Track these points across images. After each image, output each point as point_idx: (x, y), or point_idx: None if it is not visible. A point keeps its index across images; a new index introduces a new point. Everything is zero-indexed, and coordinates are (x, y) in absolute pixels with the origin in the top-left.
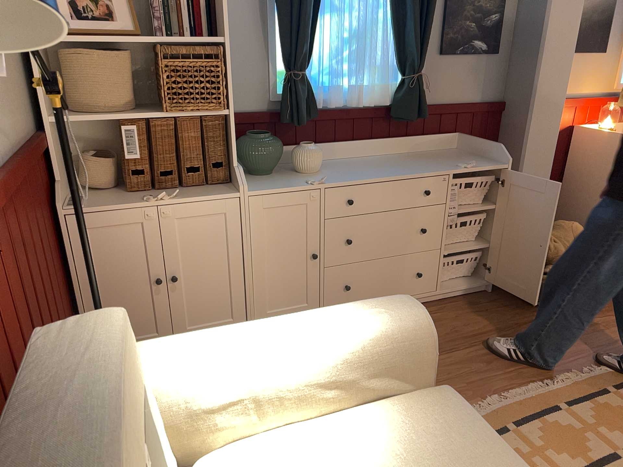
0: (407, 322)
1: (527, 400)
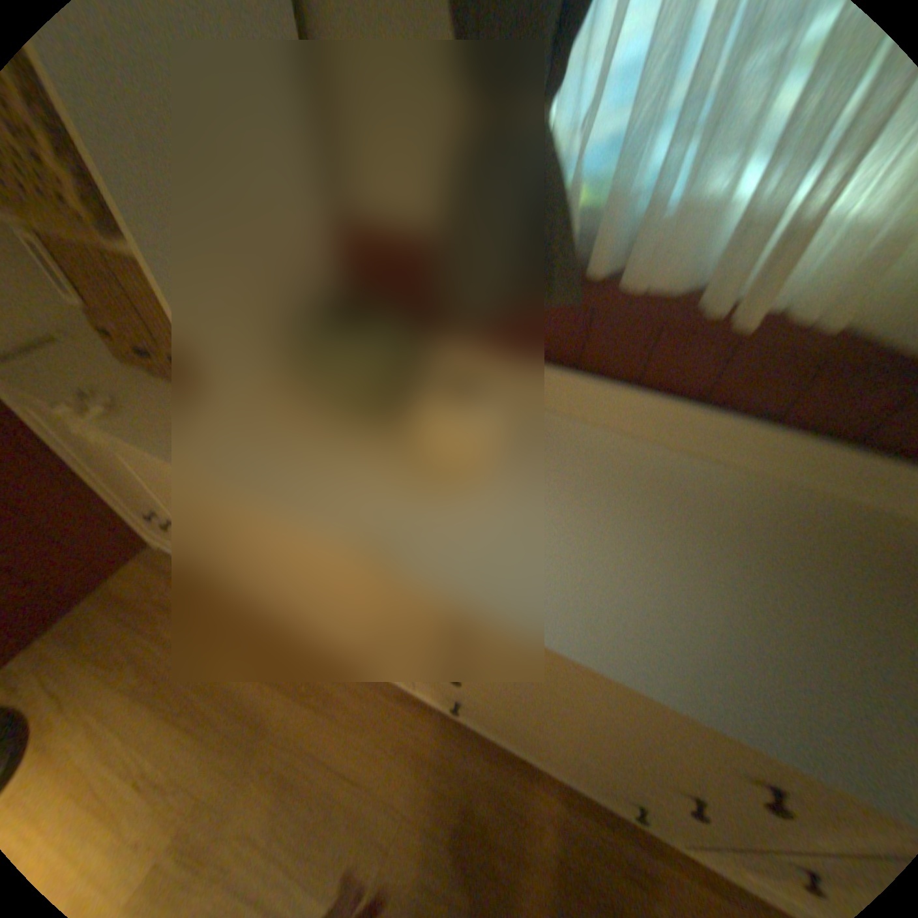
0: None
1: None
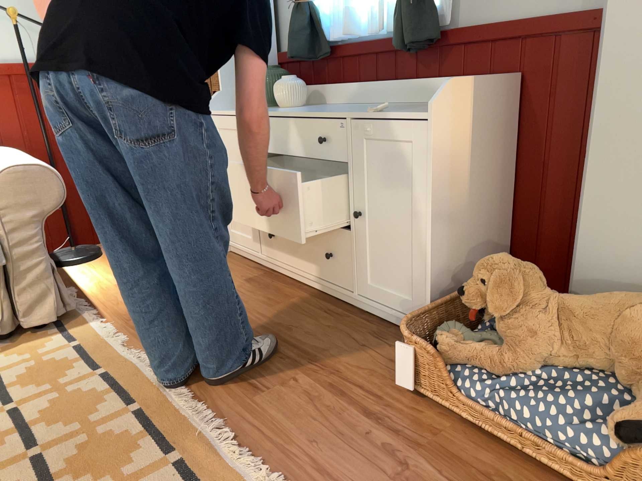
0: (0, 168)
1: (146, 381)
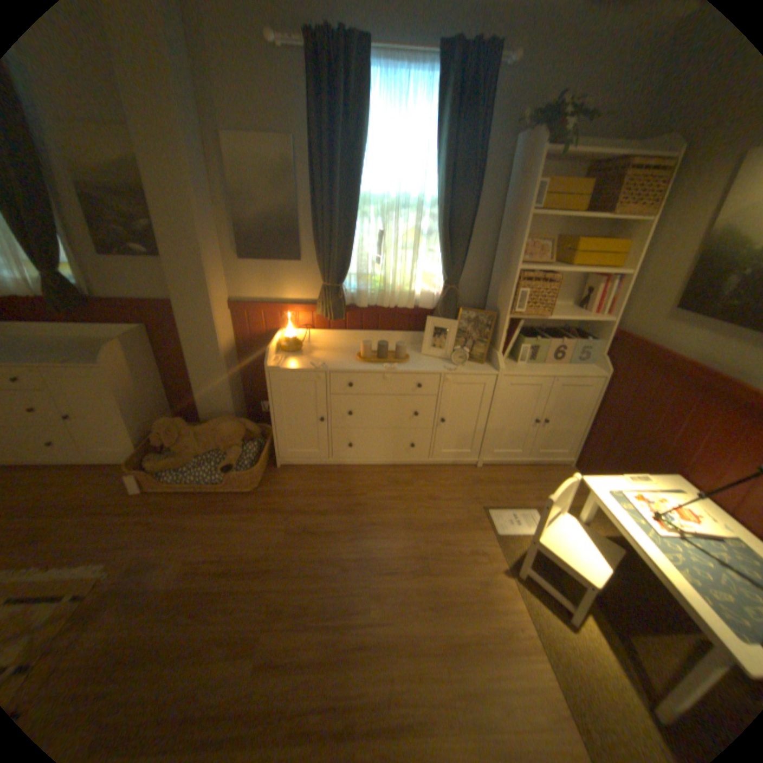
0: None
1: None
